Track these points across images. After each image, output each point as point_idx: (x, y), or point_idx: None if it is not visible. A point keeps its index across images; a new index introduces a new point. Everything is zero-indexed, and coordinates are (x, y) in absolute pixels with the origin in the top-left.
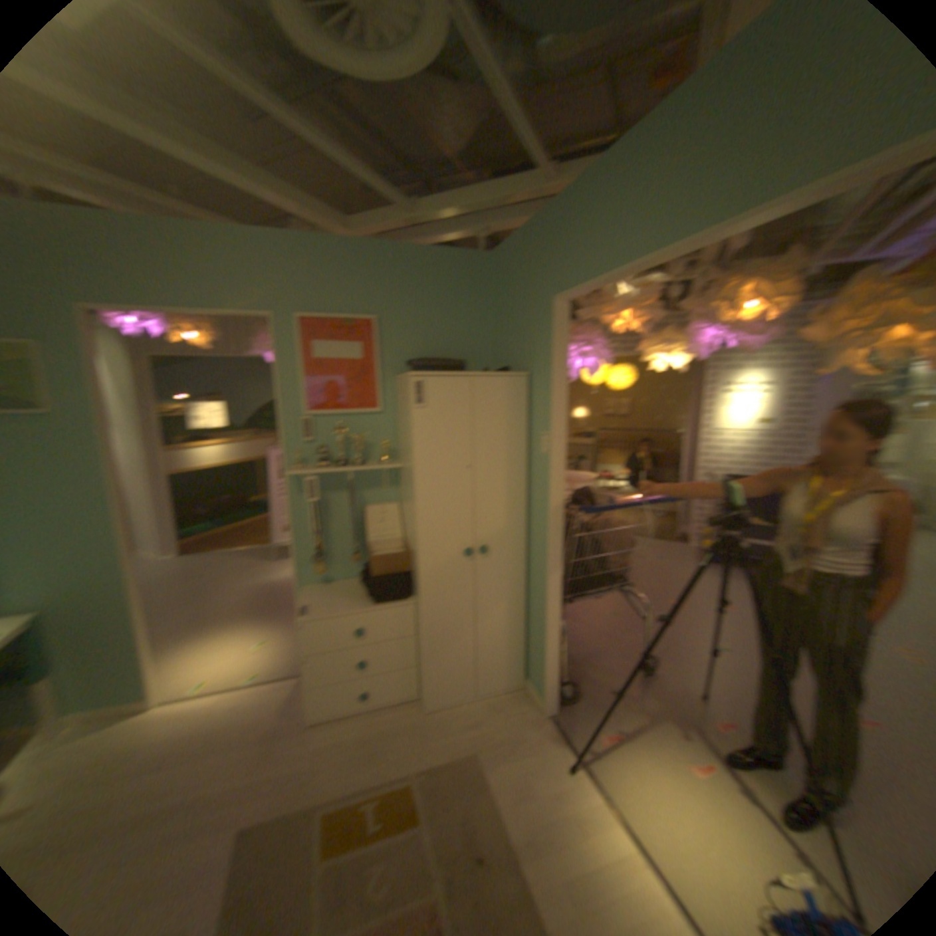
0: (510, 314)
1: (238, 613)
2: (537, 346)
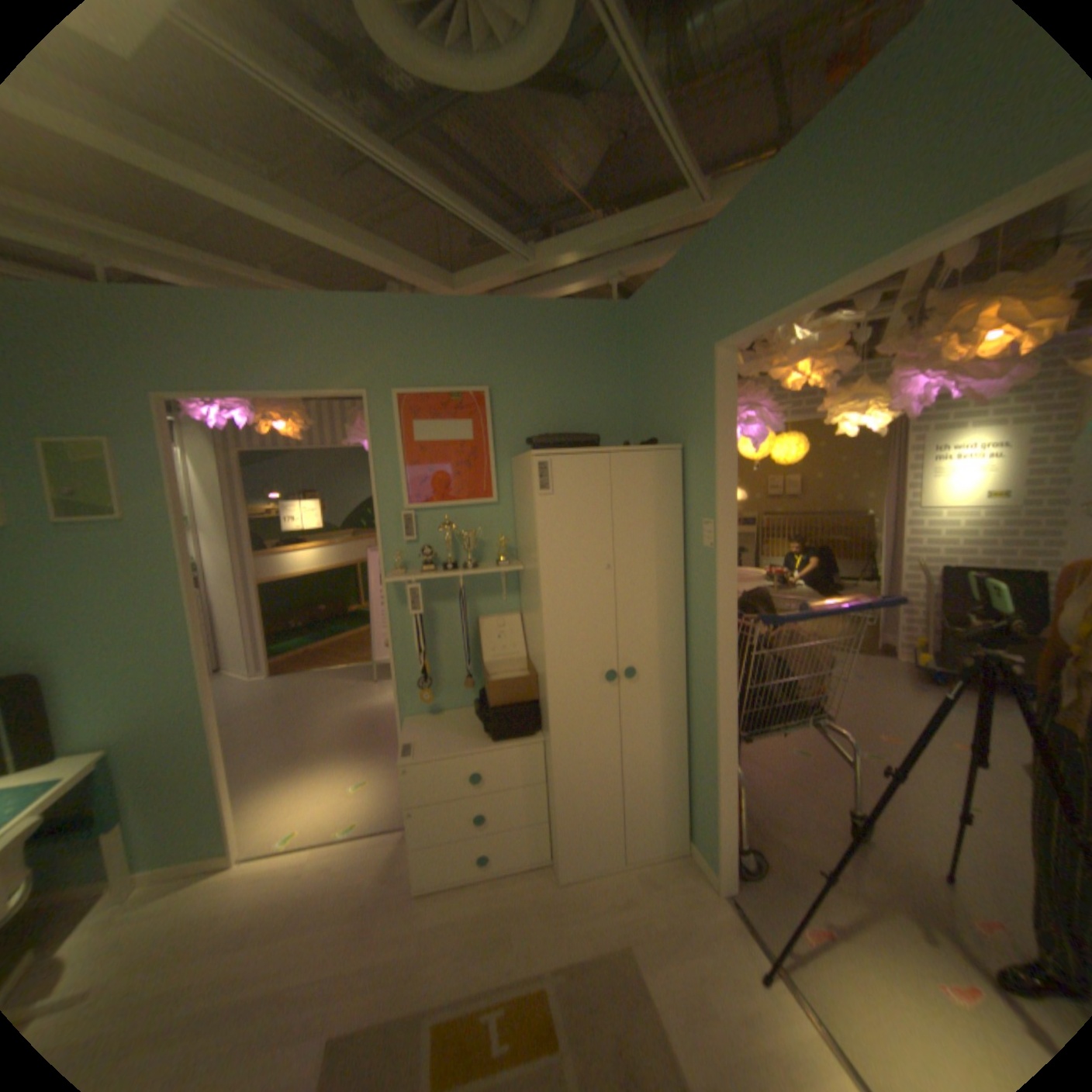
0: (658, 371)
1: (340, 742)
2: (697, 407)
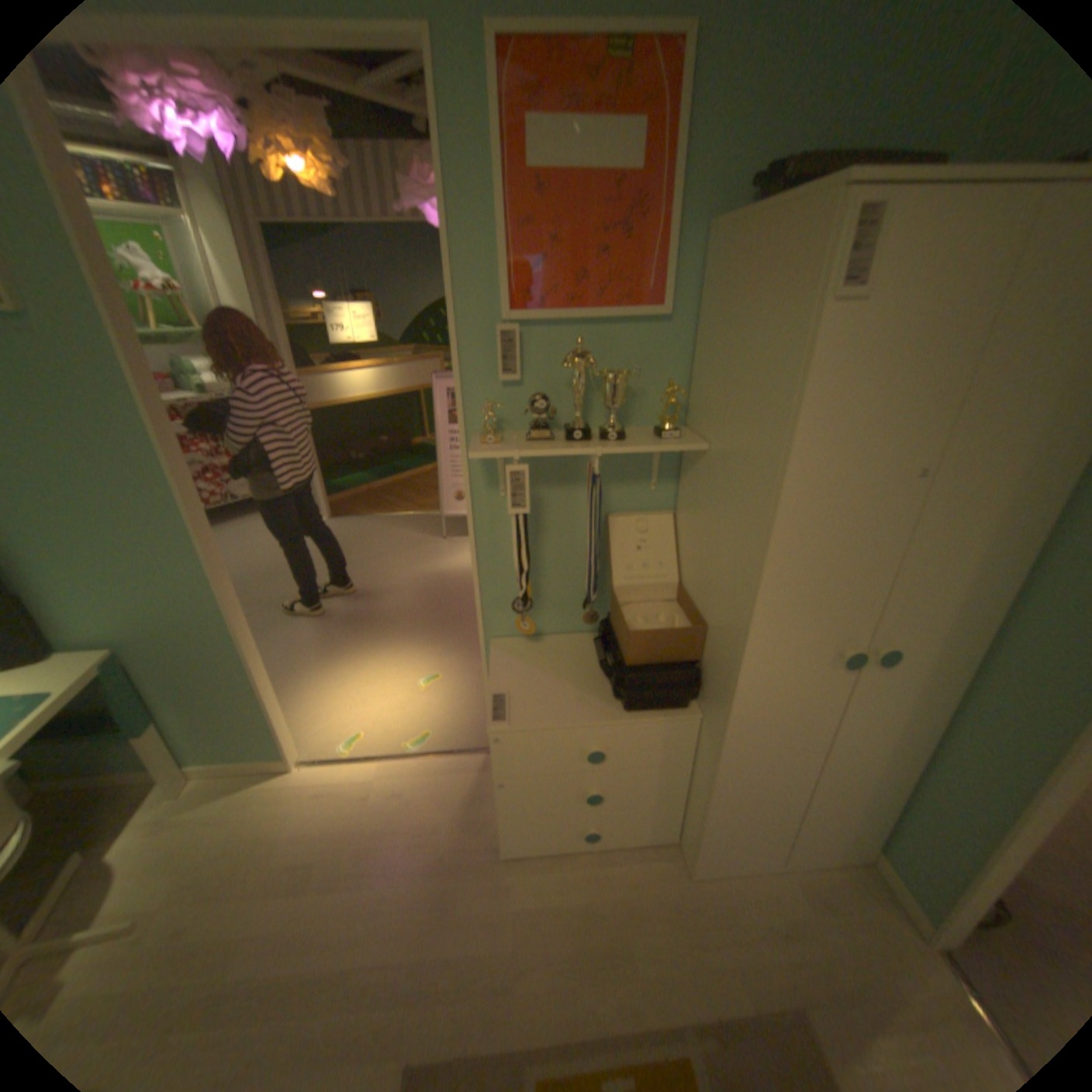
0: None
1: (407, 614)
2: None
